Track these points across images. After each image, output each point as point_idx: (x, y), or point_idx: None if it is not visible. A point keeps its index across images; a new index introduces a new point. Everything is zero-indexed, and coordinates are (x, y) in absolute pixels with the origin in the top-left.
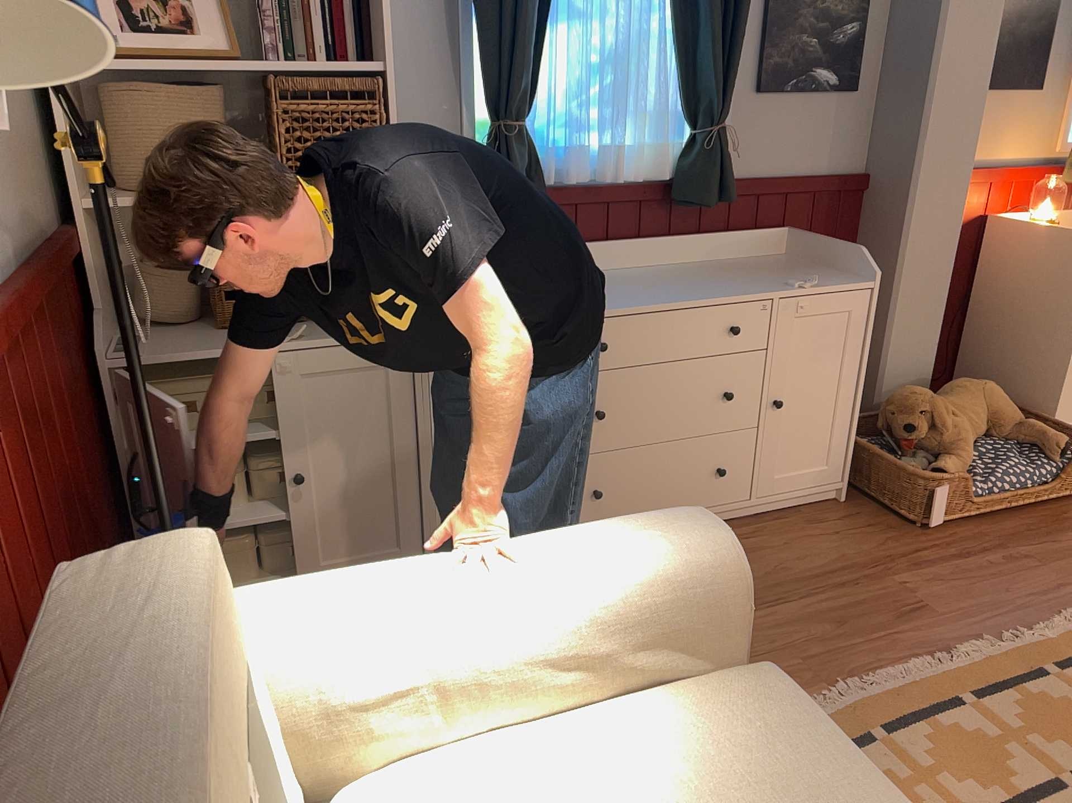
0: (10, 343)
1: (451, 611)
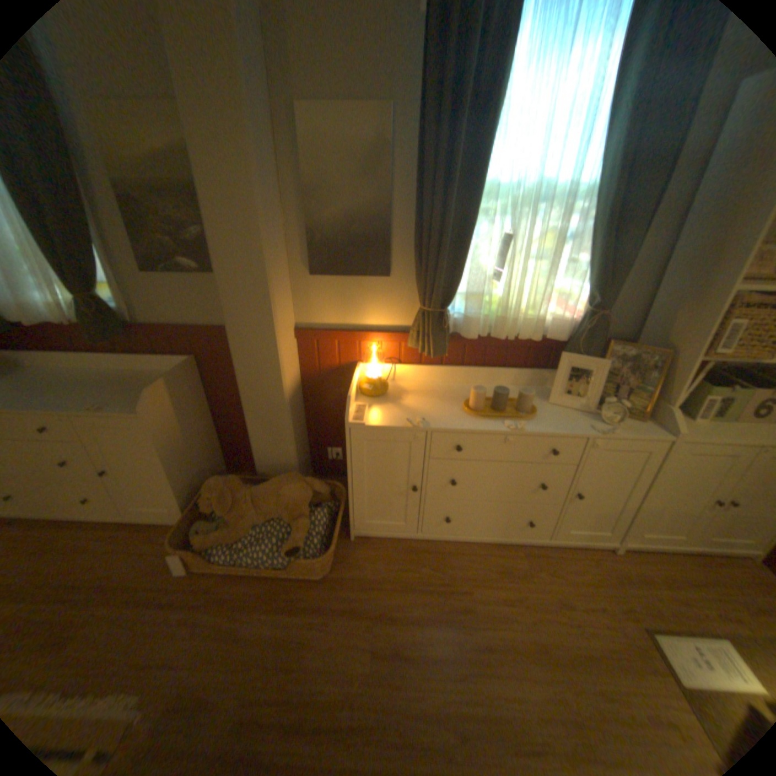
0: None
1: None
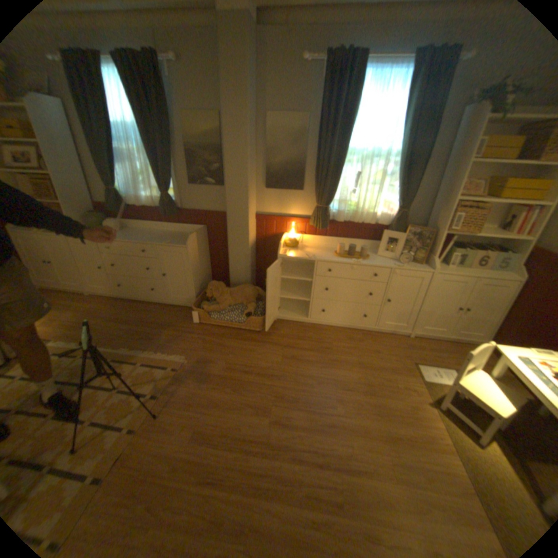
0: None
1: None
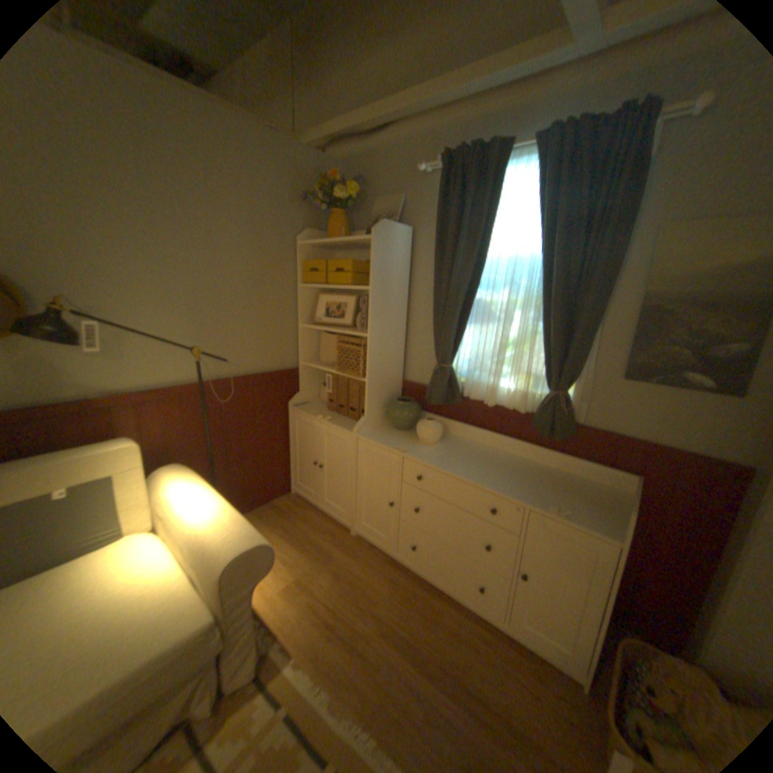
0: (216, 393)
1: (178, 510)
